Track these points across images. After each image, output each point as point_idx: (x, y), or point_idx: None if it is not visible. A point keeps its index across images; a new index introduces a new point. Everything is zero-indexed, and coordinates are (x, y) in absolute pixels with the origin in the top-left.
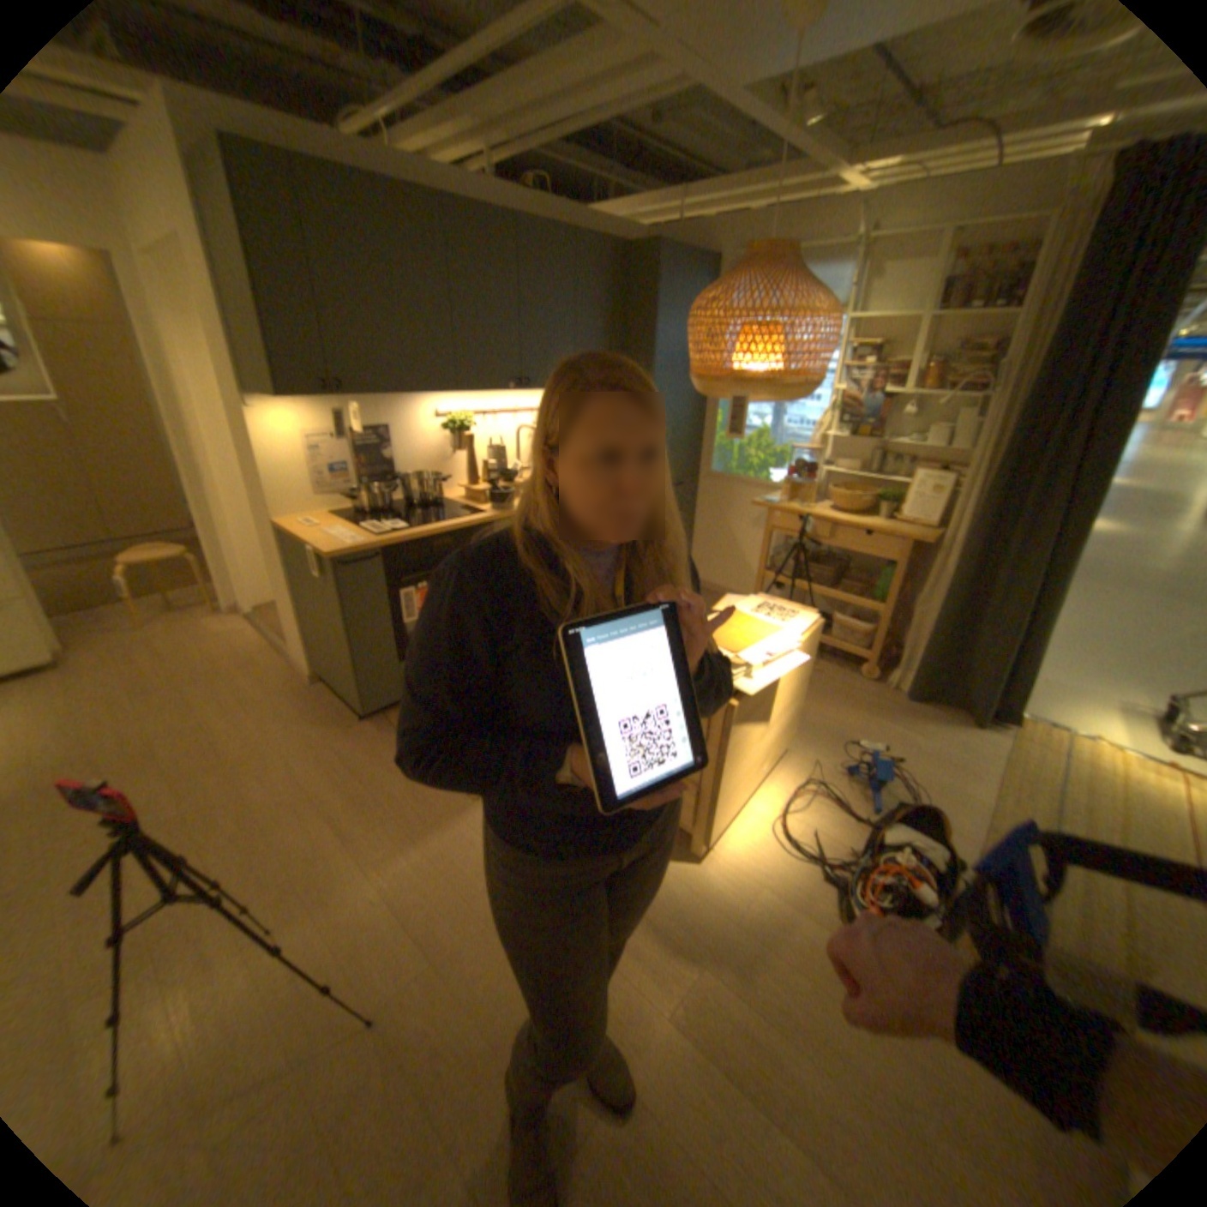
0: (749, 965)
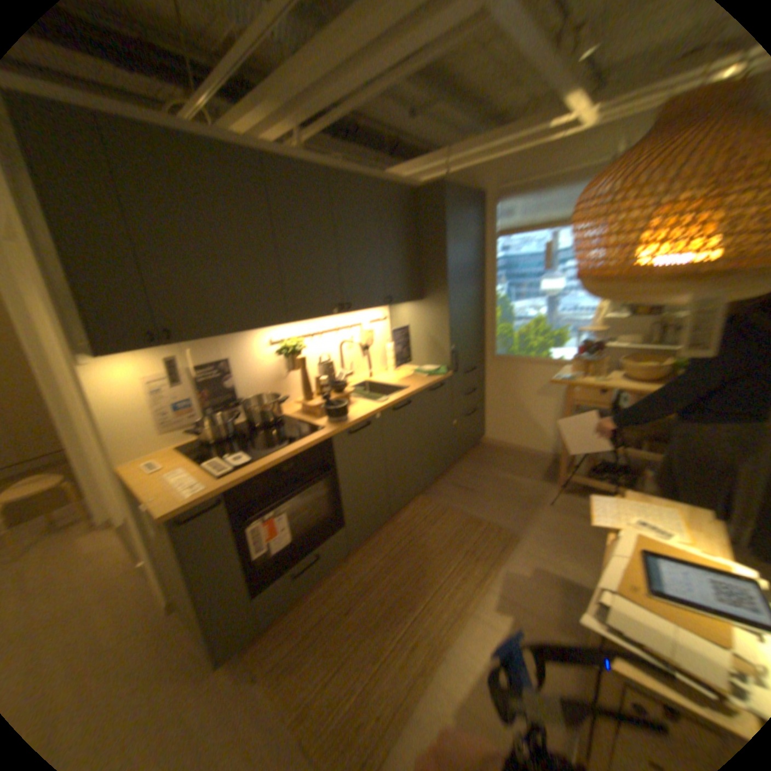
0: None
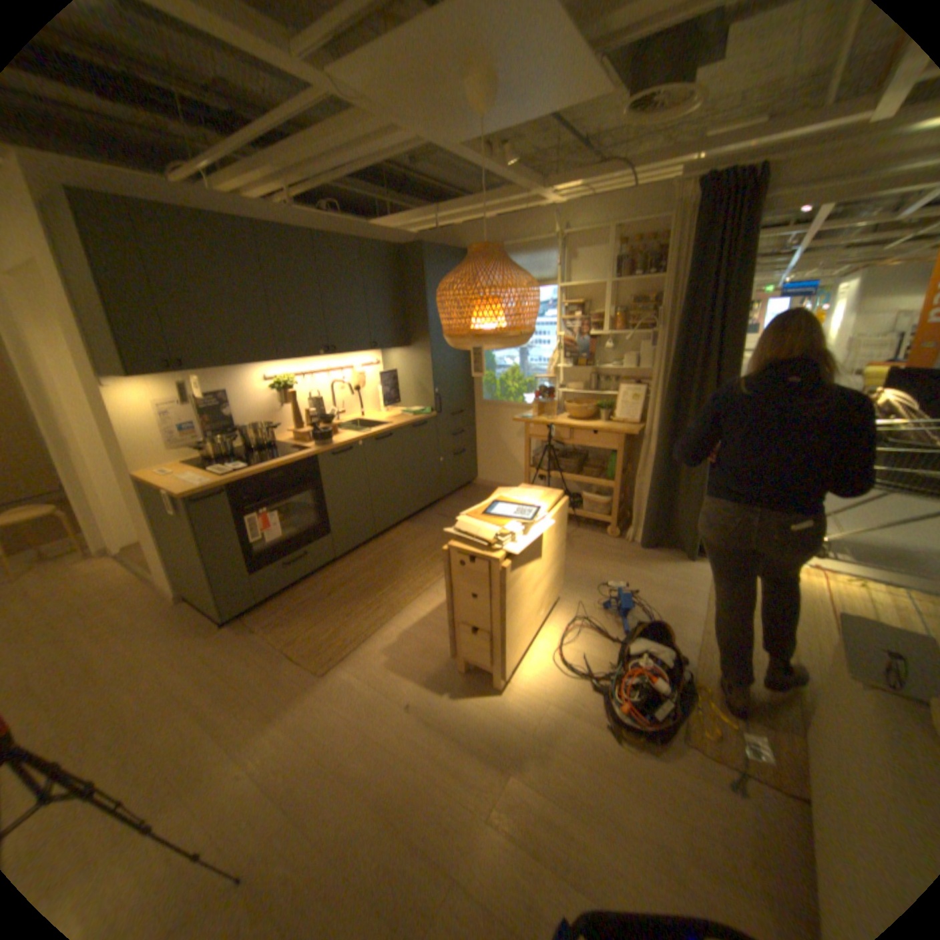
0: (543, 766)
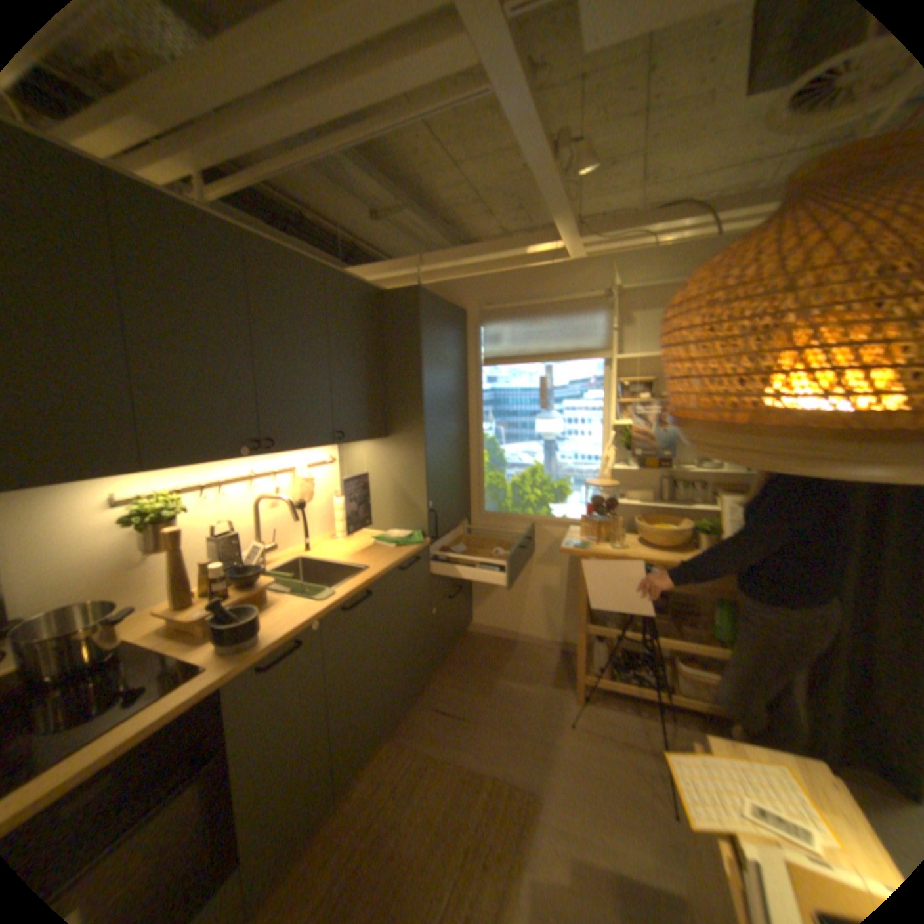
0: None
